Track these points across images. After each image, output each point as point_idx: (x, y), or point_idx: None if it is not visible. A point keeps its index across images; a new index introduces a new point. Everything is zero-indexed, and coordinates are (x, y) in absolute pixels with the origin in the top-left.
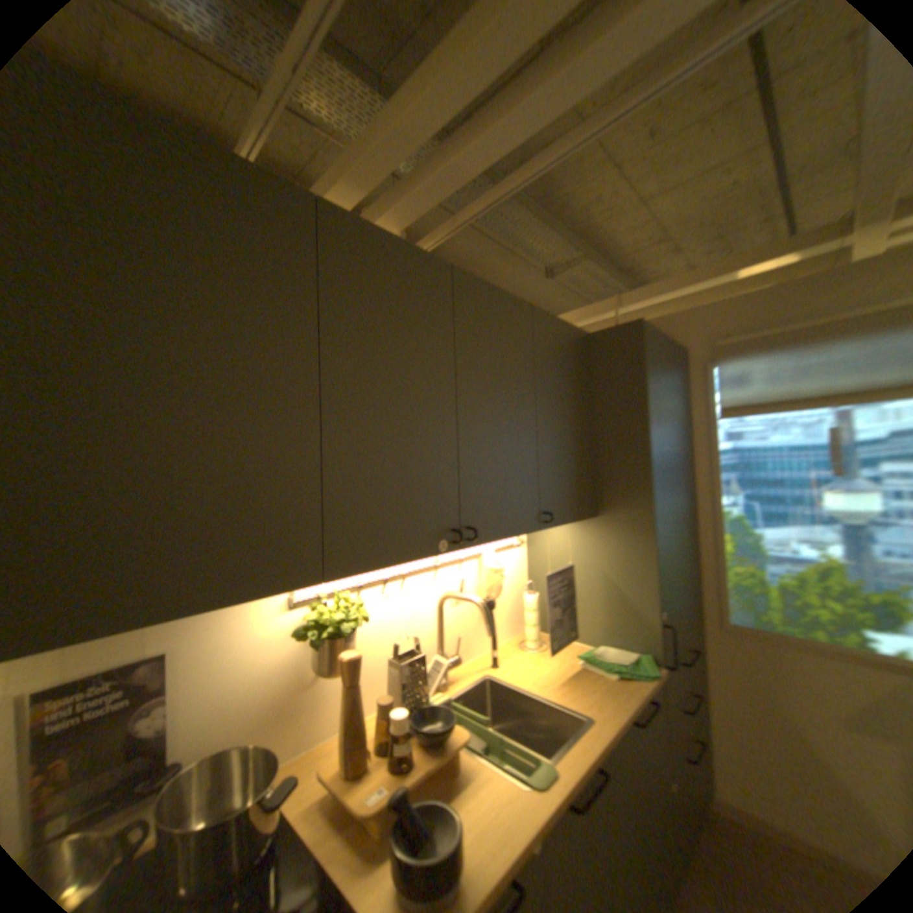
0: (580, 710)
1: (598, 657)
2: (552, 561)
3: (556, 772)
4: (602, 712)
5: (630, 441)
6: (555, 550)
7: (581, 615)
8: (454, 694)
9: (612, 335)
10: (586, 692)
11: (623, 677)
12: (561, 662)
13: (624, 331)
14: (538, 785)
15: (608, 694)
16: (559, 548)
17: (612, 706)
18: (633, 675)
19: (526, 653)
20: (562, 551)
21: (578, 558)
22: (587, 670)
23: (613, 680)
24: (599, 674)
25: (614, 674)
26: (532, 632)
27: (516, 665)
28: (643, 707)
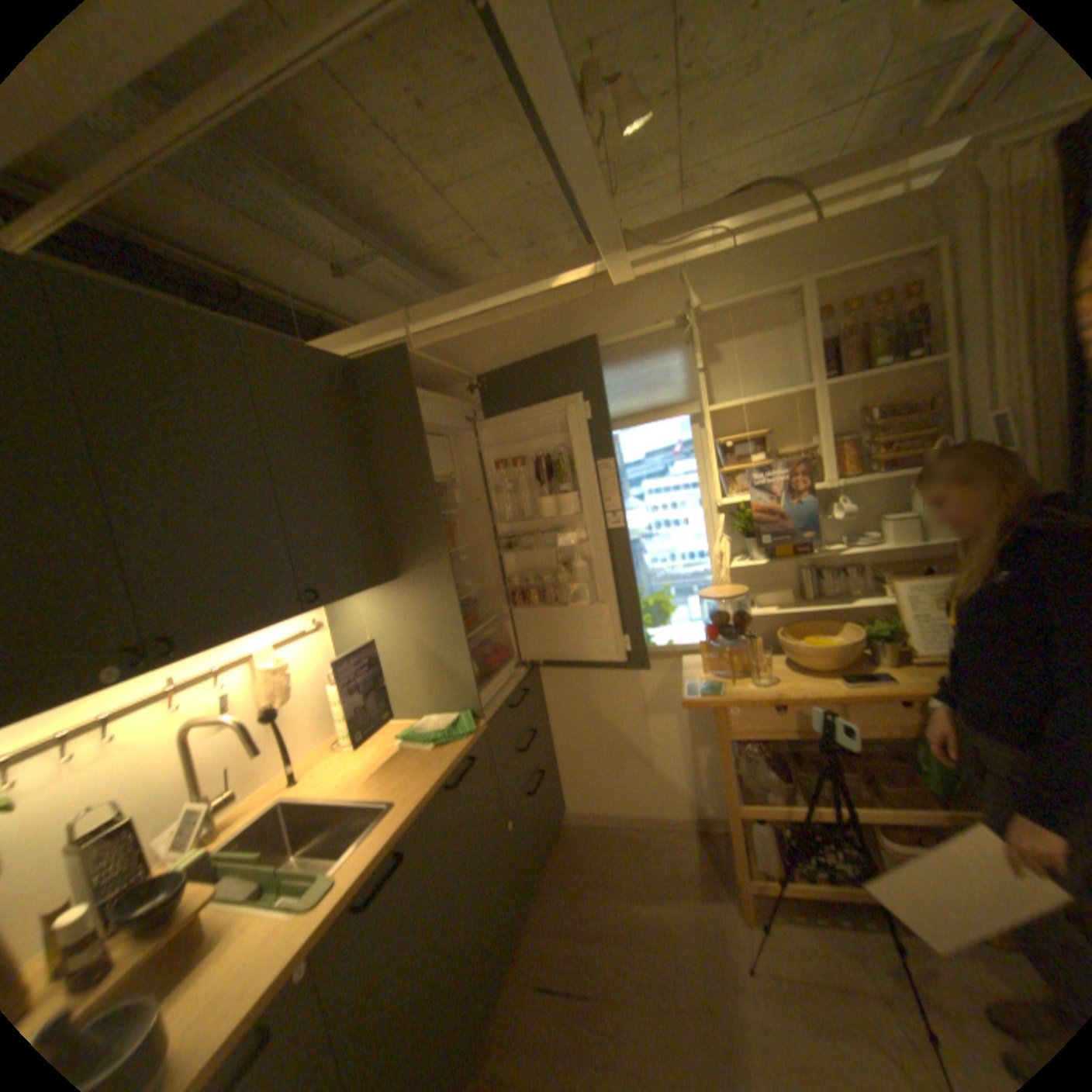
0: (381, 799)
1: (416, 731)
2: (349, 642)
3: (330, 882)
4: (405, 791)
5: (415, 489)
6: (360, 626)
7: (399, 691)
8: (223, 842)
9: (376, 364)
10: (394, 776)
11: (437, 744)
12: (376, 751)
13: (388, 360)
14: (303, 908)
15: (417, 769)
16: (363, 623)
17: (417, 781)
18: (447, 738)
19: (337, 754)
20: (367, 626)
21: (386, 629)
22: (403, 749)
23: (427, 751)
24: (414, 750)
25: (429, 745)
26: (341, 728)
27: (321, 773)
28: (451, 769)
